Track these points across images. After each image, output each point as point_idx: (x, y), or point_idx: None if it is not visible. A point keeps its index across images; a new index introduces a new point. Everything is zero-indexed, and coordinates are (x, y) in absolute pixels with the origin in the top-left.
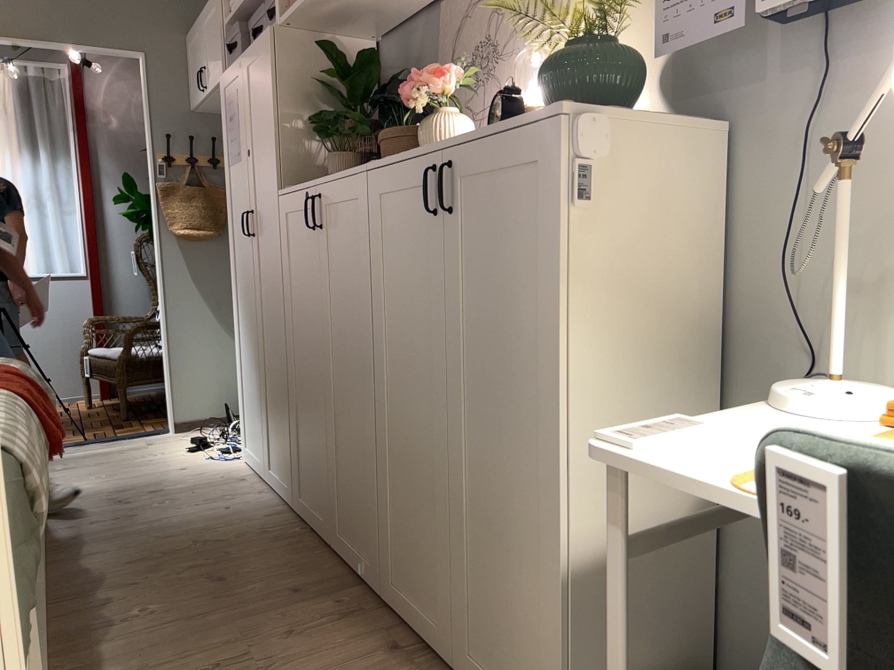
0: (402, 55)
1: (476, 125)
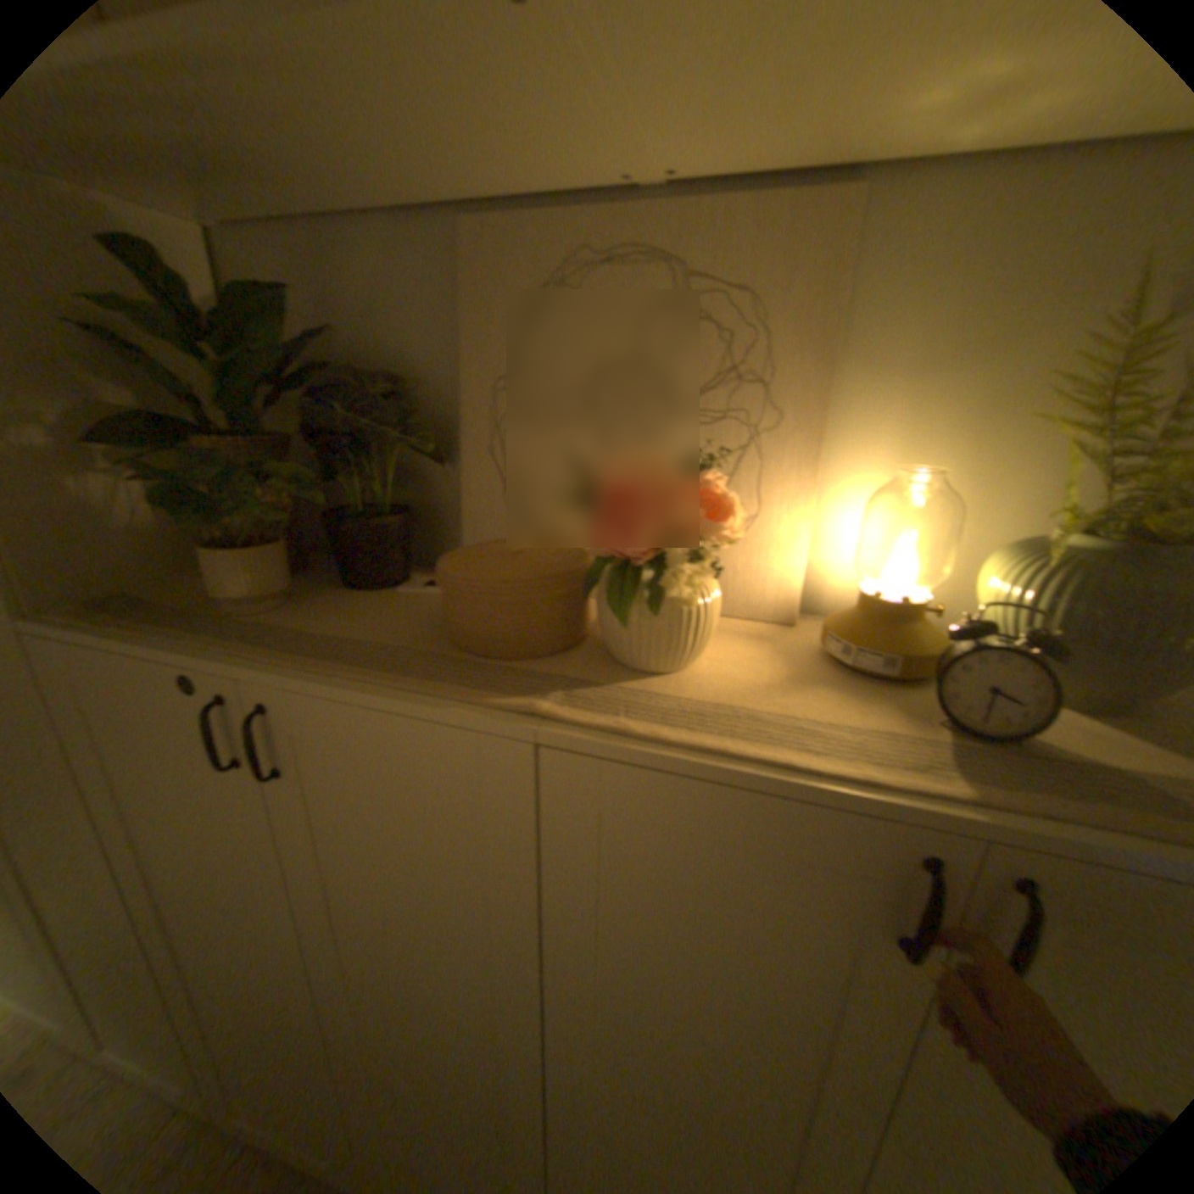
0: (302, 288)
1: None
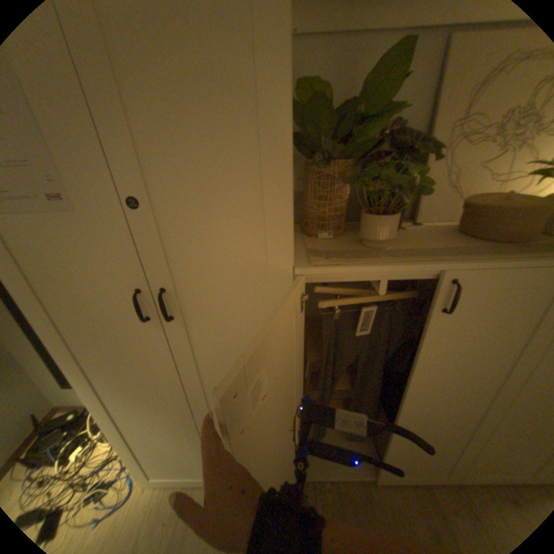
0: (343, 77)
1: (495, 185)
